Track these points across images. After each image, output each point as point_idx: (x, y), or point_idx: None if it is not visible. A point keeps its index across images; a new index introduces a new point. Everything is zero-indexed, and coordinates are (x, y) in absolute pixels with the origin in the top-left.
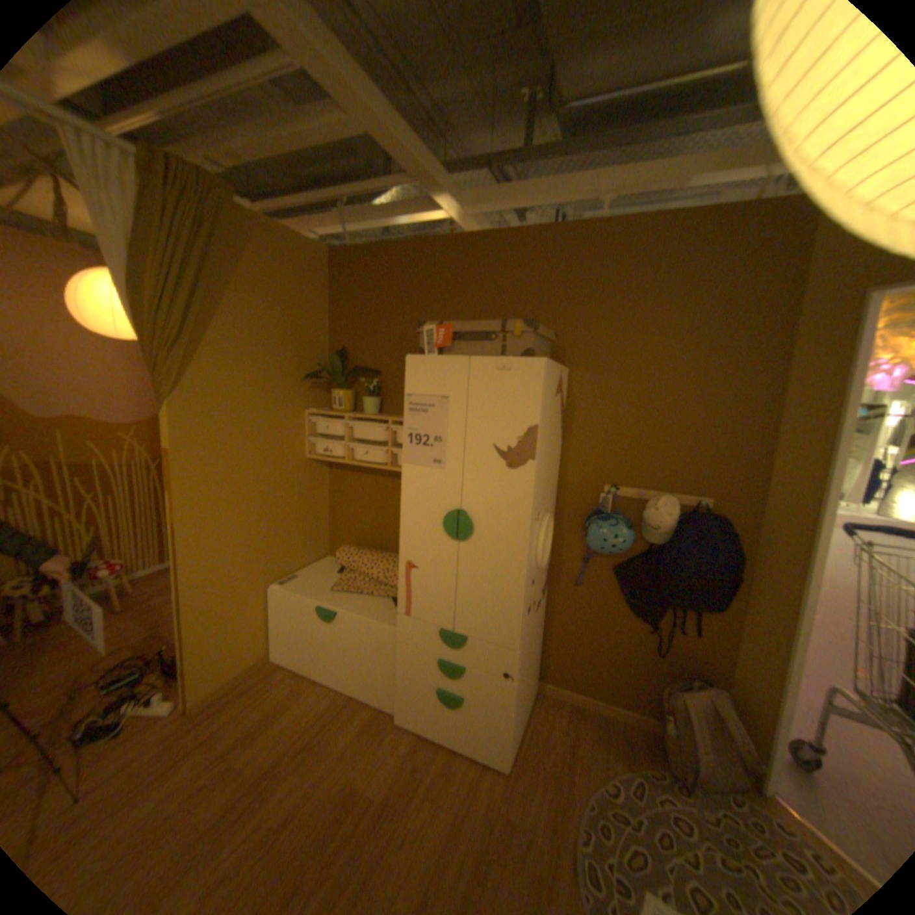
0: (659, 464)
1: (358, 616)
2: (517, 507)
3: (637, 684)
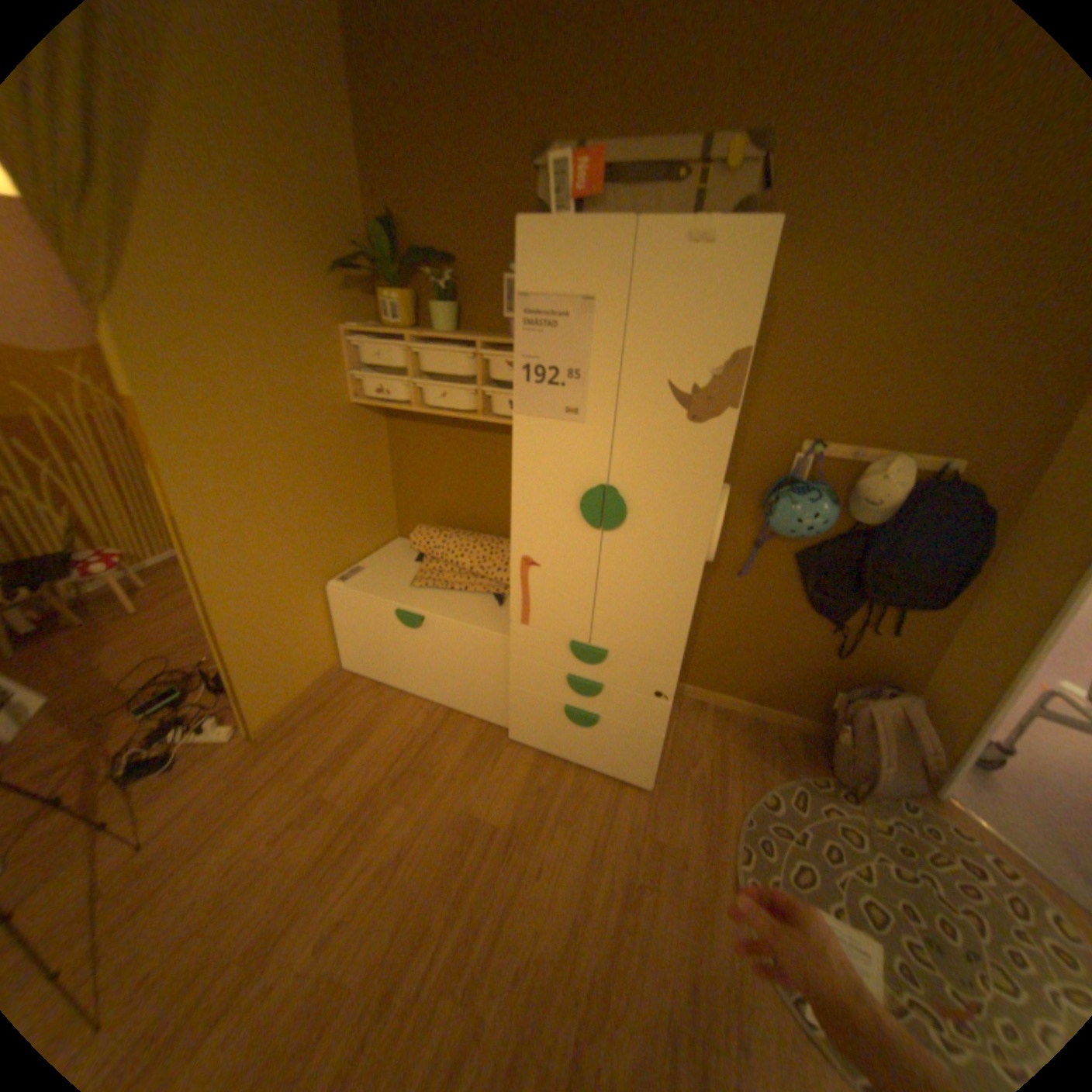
0: (895, 409)
1: (454, 620)
2: (699, 483)
3: (801, 686)
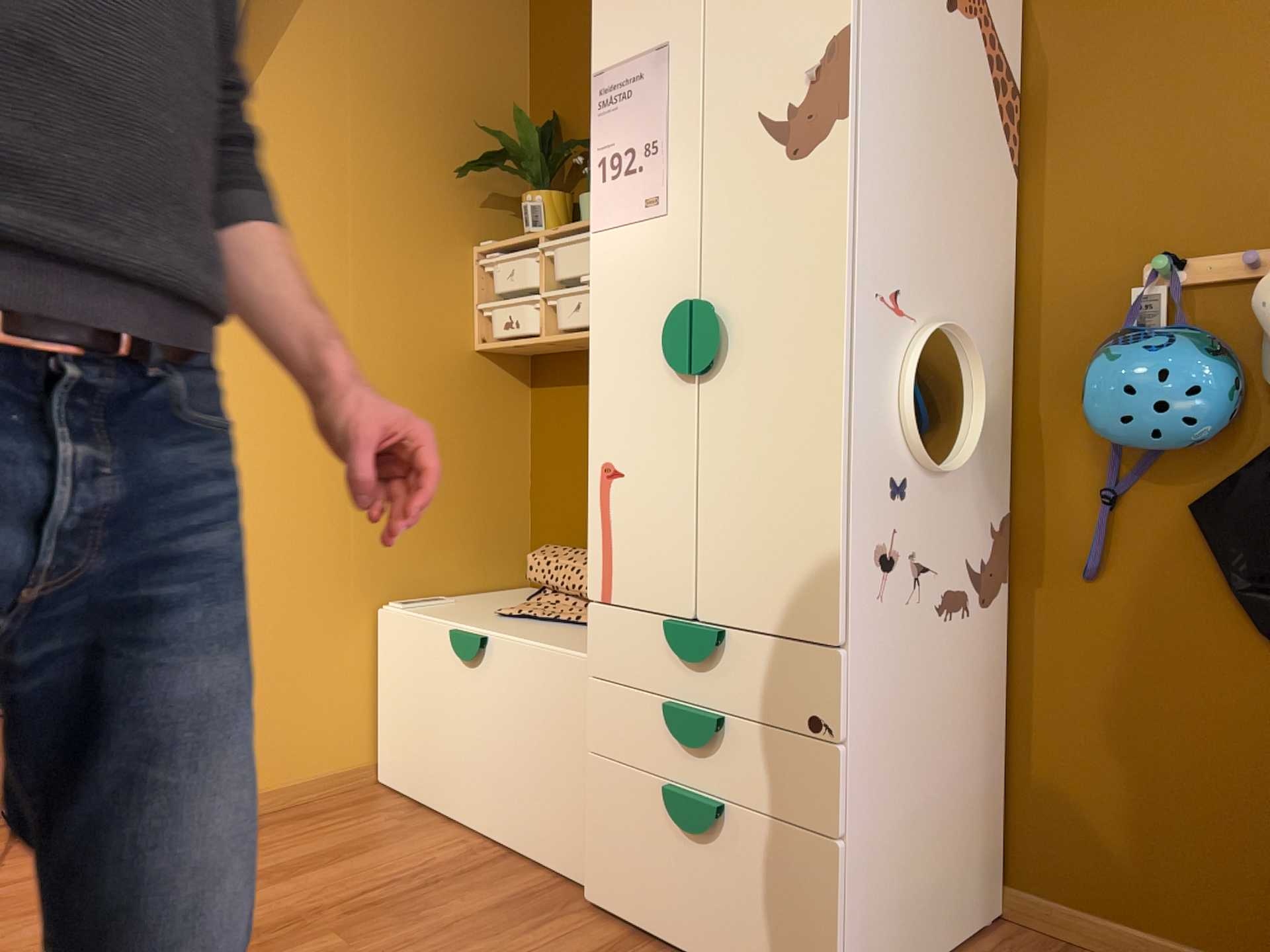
0: None
1: (527, 642)
2: (818, 250)
3: None
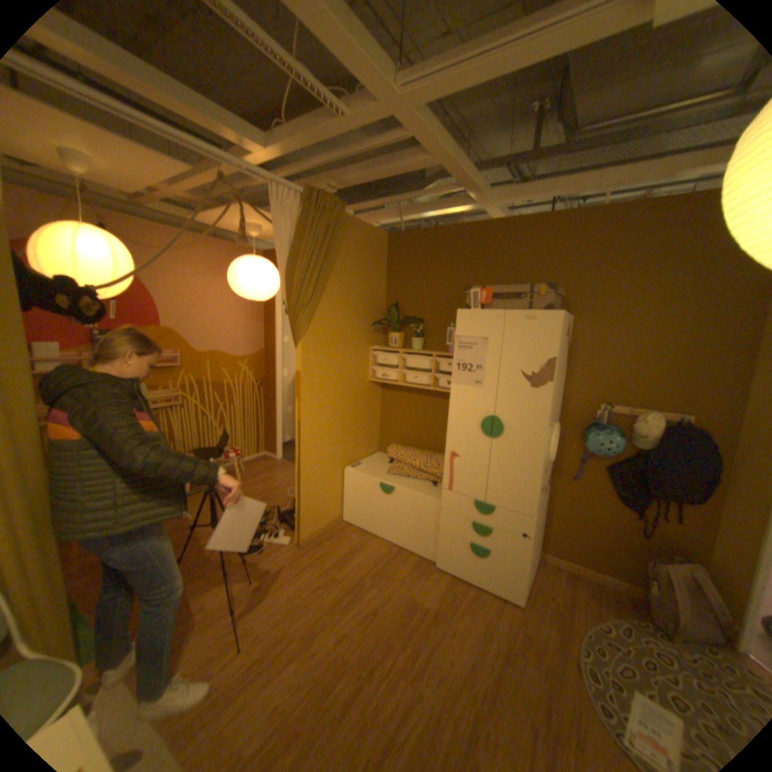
0: (648, 389)
1: (410, 491)
2: (538, 415)
3: (624, 559)
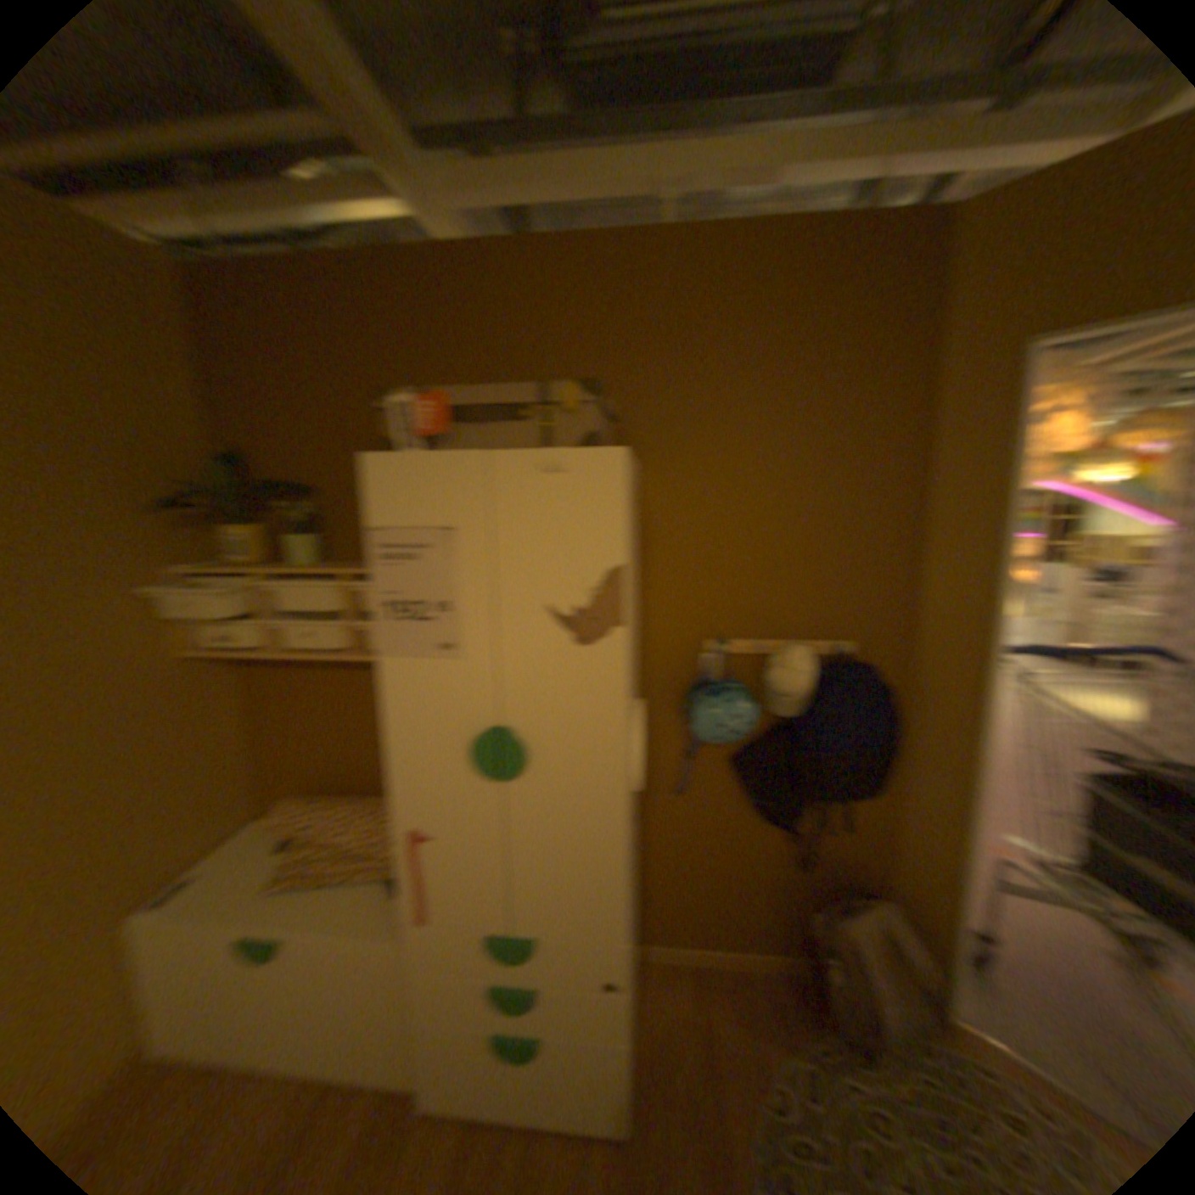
0: (777, 600)
1: (318, 940)
2: (598, 710)
3: (772, 915)
